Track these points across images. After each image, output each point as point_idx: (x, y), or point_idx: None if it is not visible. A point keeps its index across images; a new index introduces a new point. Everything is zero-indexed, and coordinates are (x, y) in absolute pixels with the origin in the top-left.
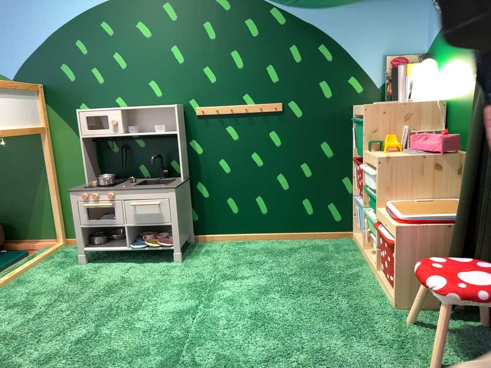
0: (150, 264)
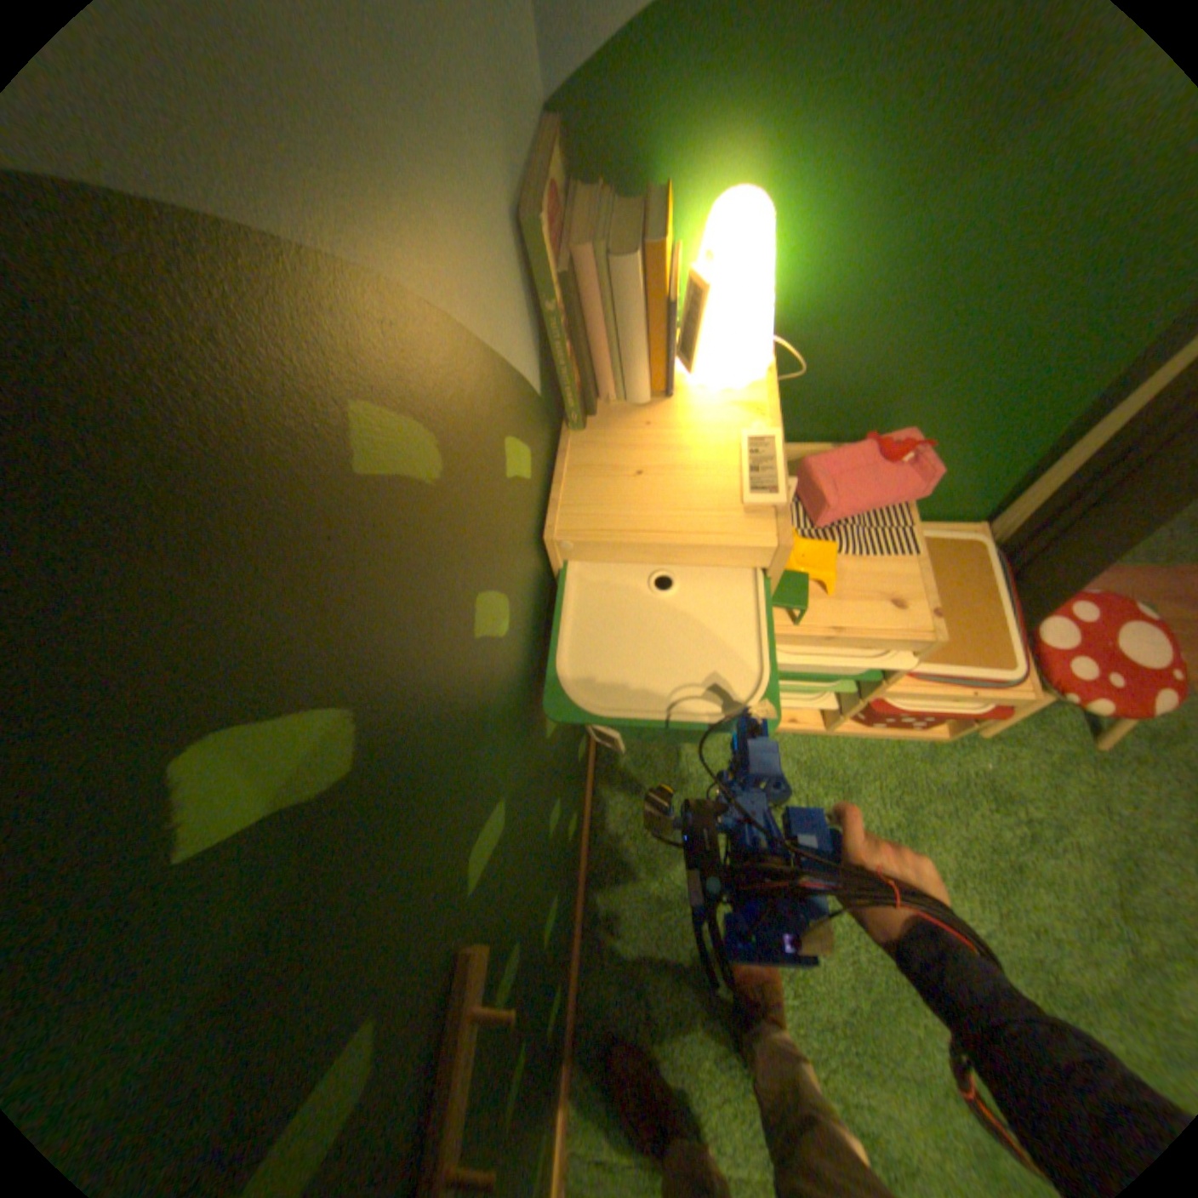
0: None
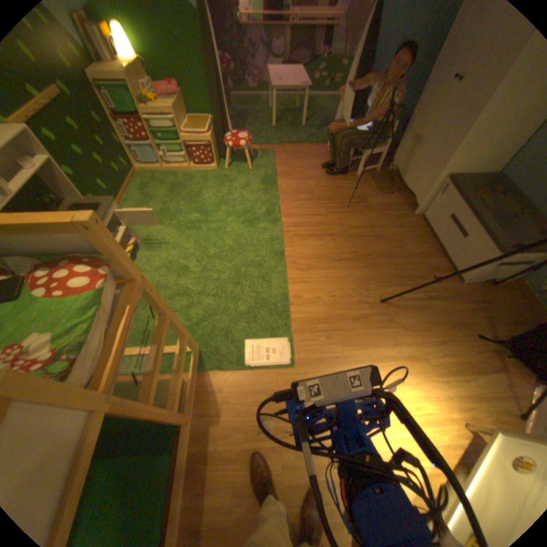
0: (134, 259)
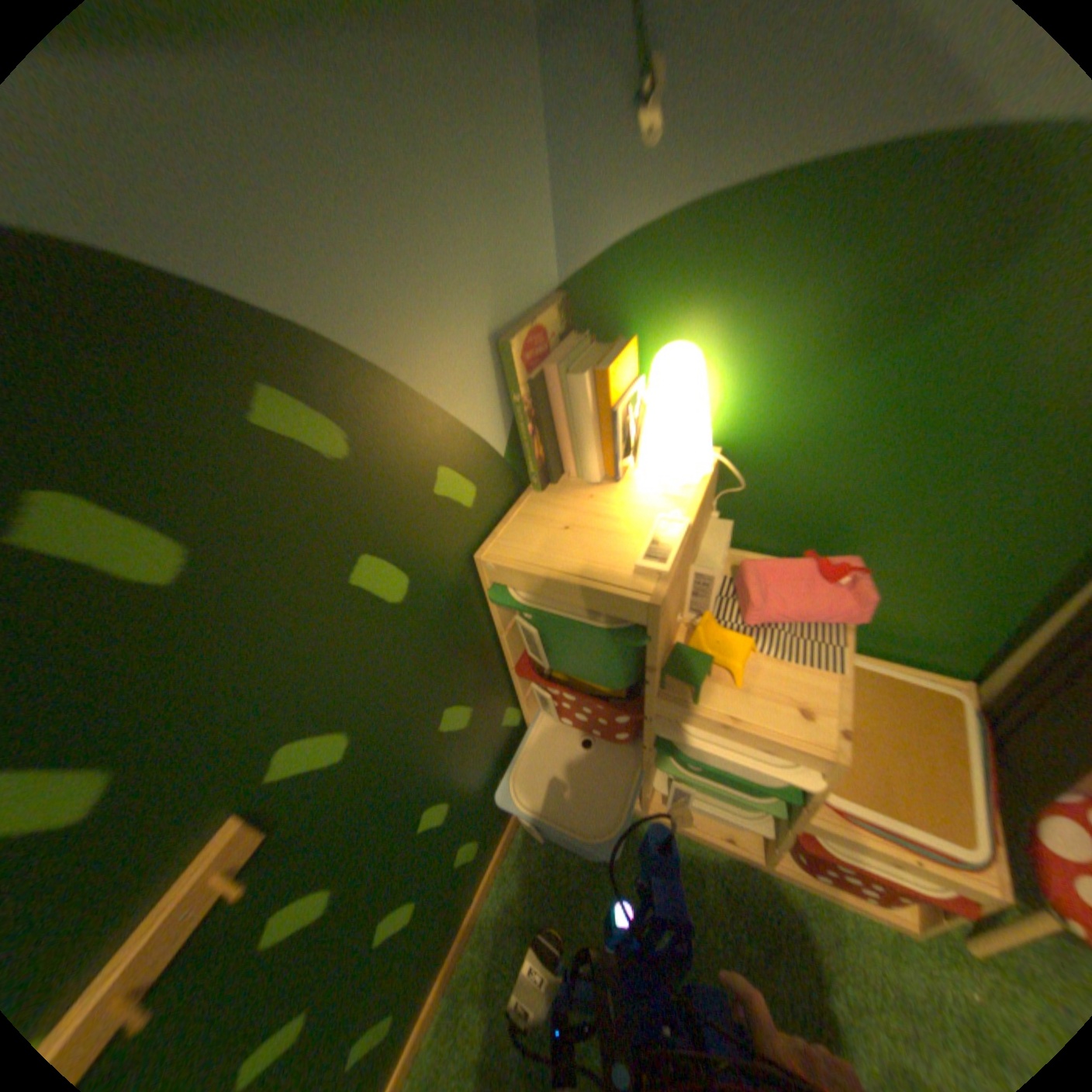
0: None
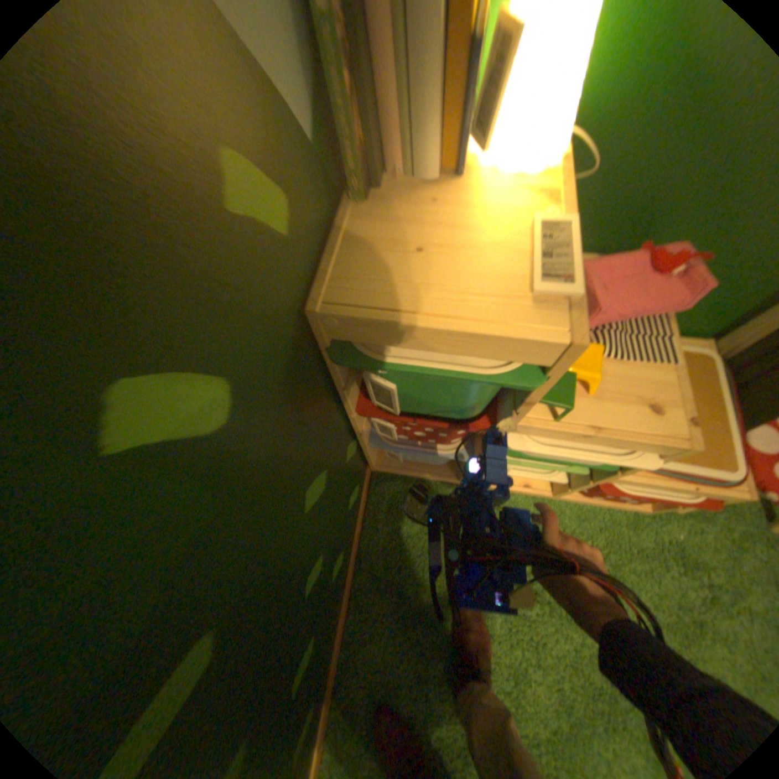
0: None
